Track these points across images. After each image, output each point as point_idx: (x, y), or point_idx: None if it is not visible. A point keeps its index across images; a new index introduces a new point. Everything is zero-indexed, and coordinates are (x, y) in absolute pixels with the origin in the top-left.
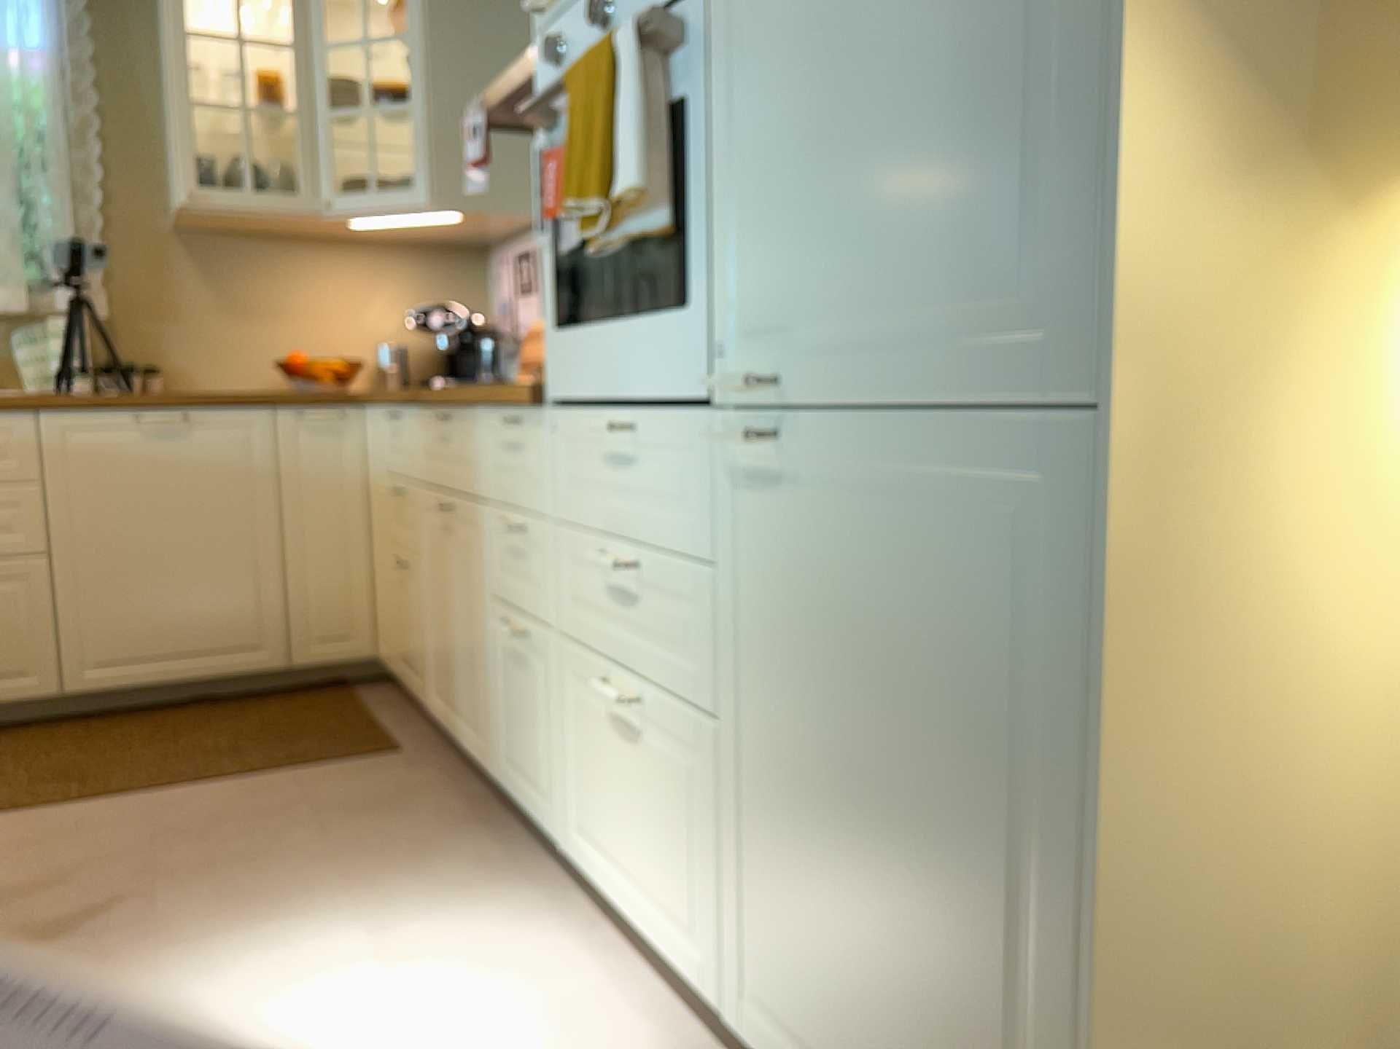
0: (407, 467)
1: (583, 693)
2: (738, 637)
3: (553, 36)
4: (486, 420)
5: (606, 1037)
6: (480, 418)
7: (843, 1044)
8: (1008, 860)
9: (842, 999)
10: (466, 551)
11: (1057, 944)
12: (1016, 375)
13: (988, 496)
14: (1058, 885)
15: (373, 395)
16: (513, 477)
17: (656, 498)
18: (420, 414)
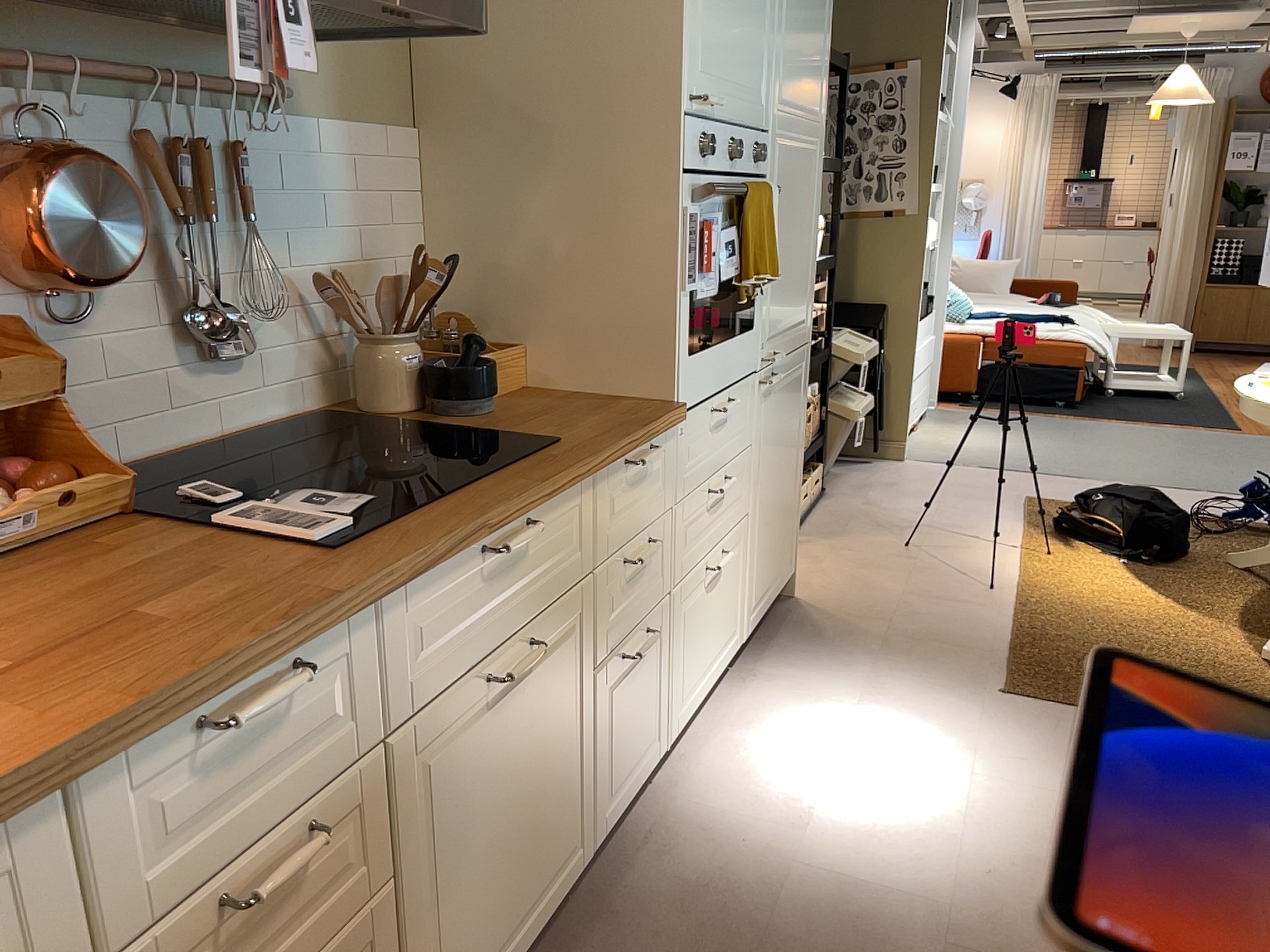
0: (329, 759)
1: (687, 604)
2: (757, 465)
3: (715, 141)
4: (586, 483)
5: (749, 714)
6: (594, 479)
7: (770, 572)
8: (795, 460)
9: (771, 557)
10: (553, 671)
11: (797, 471)
12: (803, 336)
13: (799, 369)
14: (798, 456)
15: (99, 741)
16: (633, 509)
17: (733, 432)
18: (416, 589)
